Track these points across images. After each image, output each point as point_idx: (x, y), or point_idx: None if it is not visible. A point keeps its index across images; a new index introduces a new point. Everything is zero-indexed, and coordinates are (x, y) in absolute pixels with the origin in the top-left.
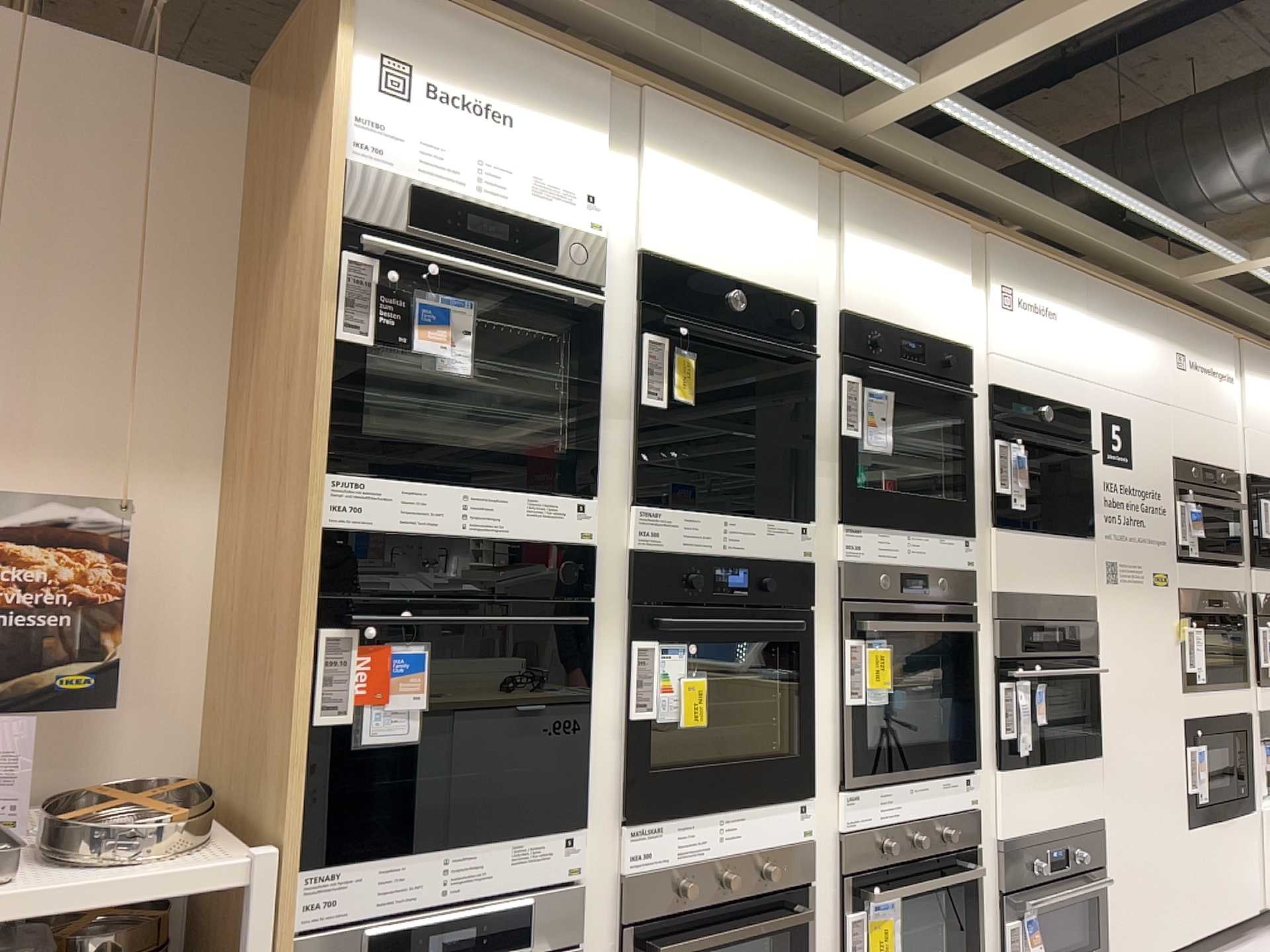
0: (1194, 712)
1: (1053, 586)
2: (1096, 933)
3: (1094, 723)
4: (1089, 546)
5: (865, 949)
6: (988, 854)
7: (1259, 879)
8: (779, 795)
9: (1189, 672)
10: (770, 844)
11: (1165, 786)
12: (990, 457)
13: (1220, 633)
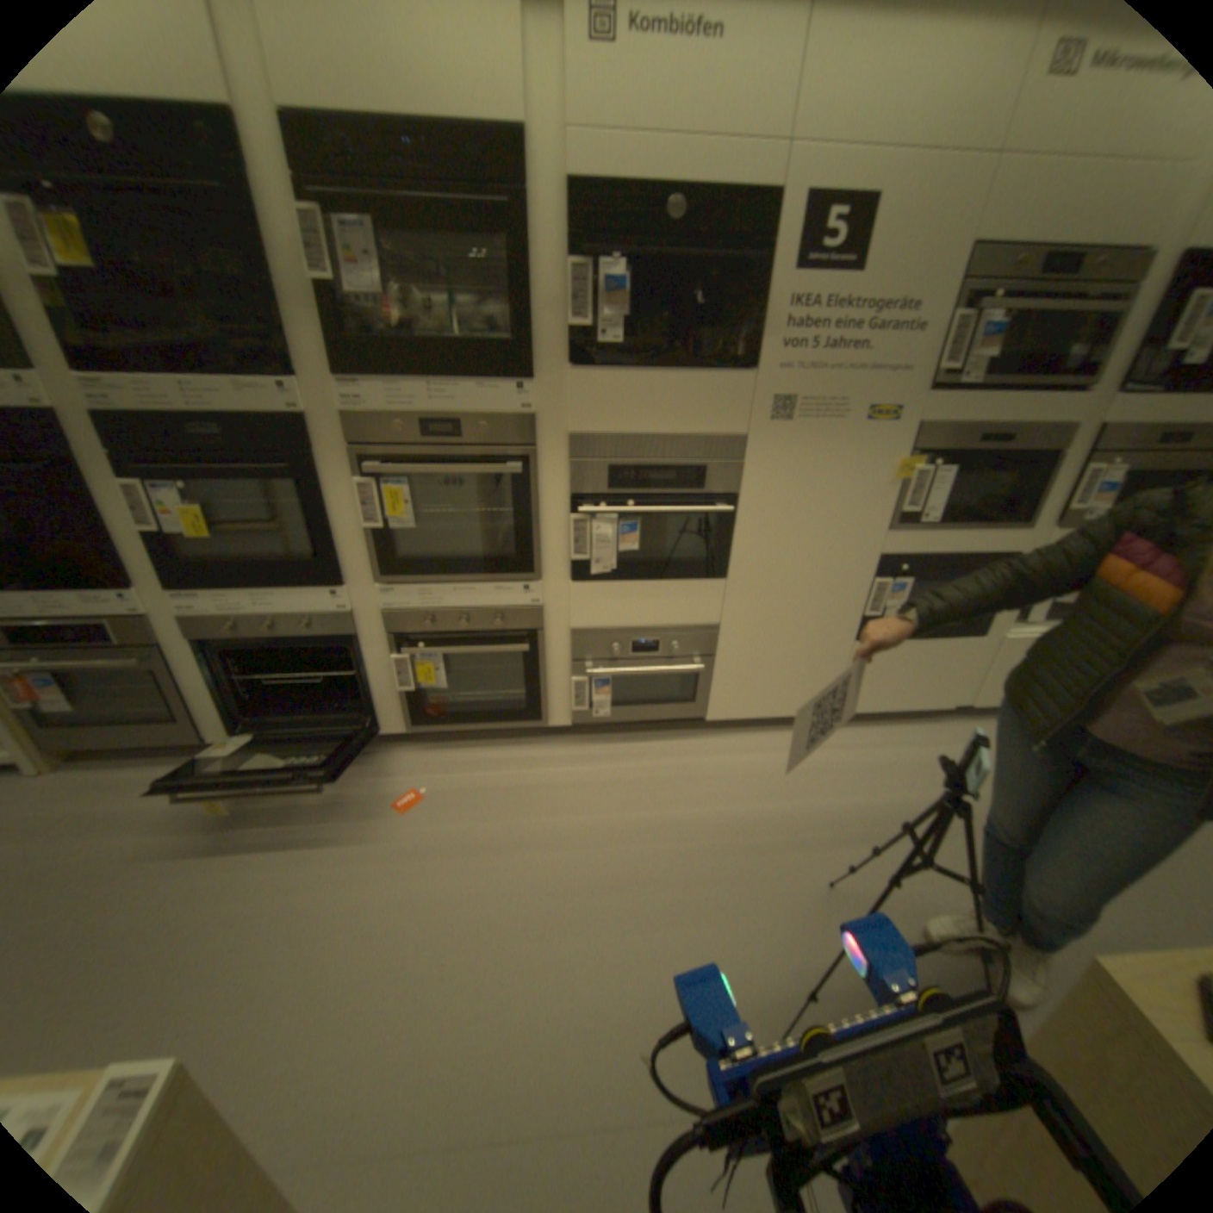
0: (908, 551)
1: (670, 428)
2: (701, 696)
3: (721, 554)
4: (746, 381)
5: (415, 676)
6: (560, 637)
7: (972, 688)
8: (306, 585)
9: (913, 514)
10: (305, 612)
11: (828, 610)
12: (564, 282)
13: (1001, 473)
